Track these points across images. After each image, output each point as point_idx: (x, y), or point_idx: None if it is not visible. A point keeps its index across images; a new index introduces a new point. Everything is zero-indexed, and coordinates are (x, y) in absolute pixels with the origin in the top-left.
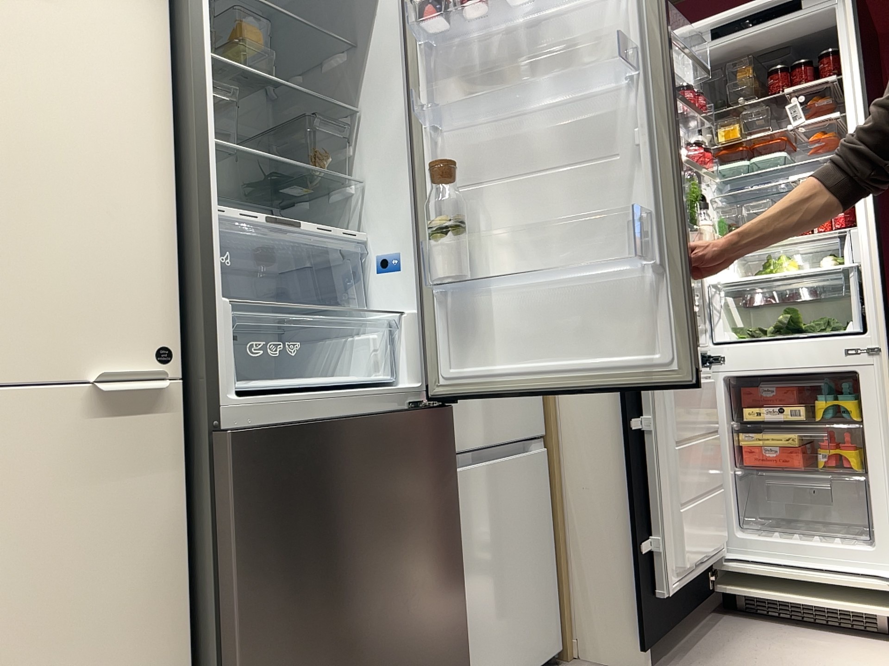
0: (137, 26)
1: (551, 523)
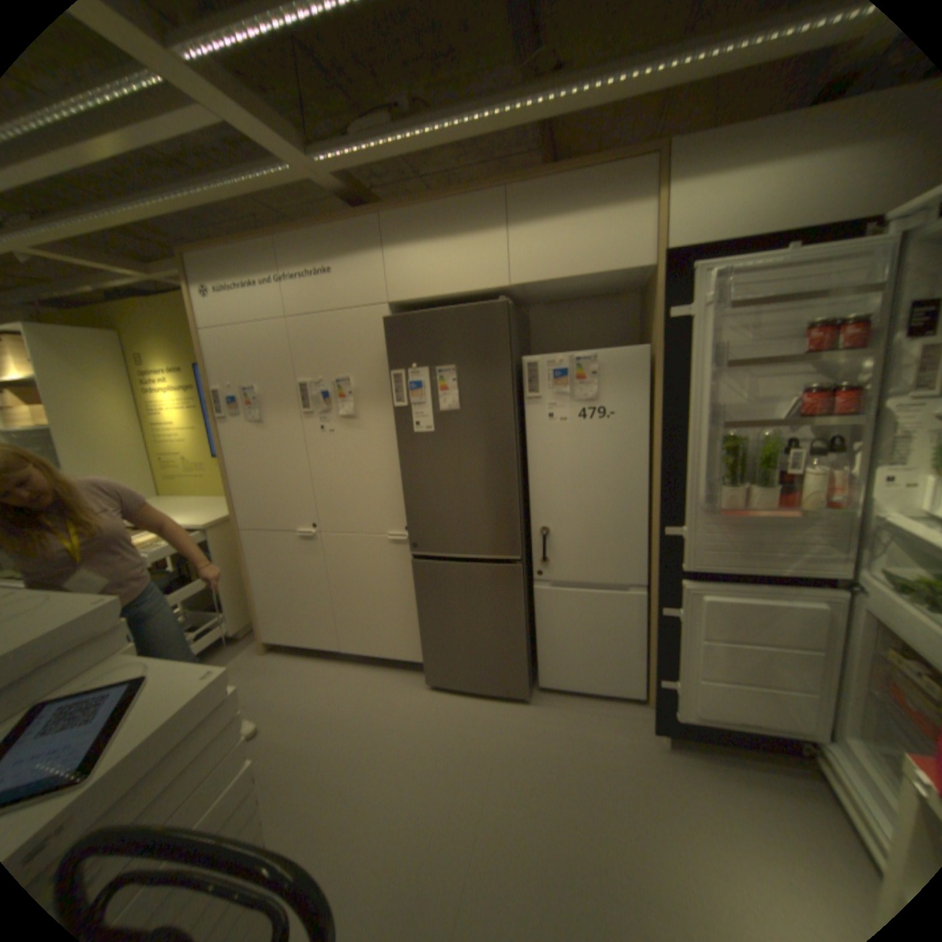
0: (392, 424)
1: (650, 635)
